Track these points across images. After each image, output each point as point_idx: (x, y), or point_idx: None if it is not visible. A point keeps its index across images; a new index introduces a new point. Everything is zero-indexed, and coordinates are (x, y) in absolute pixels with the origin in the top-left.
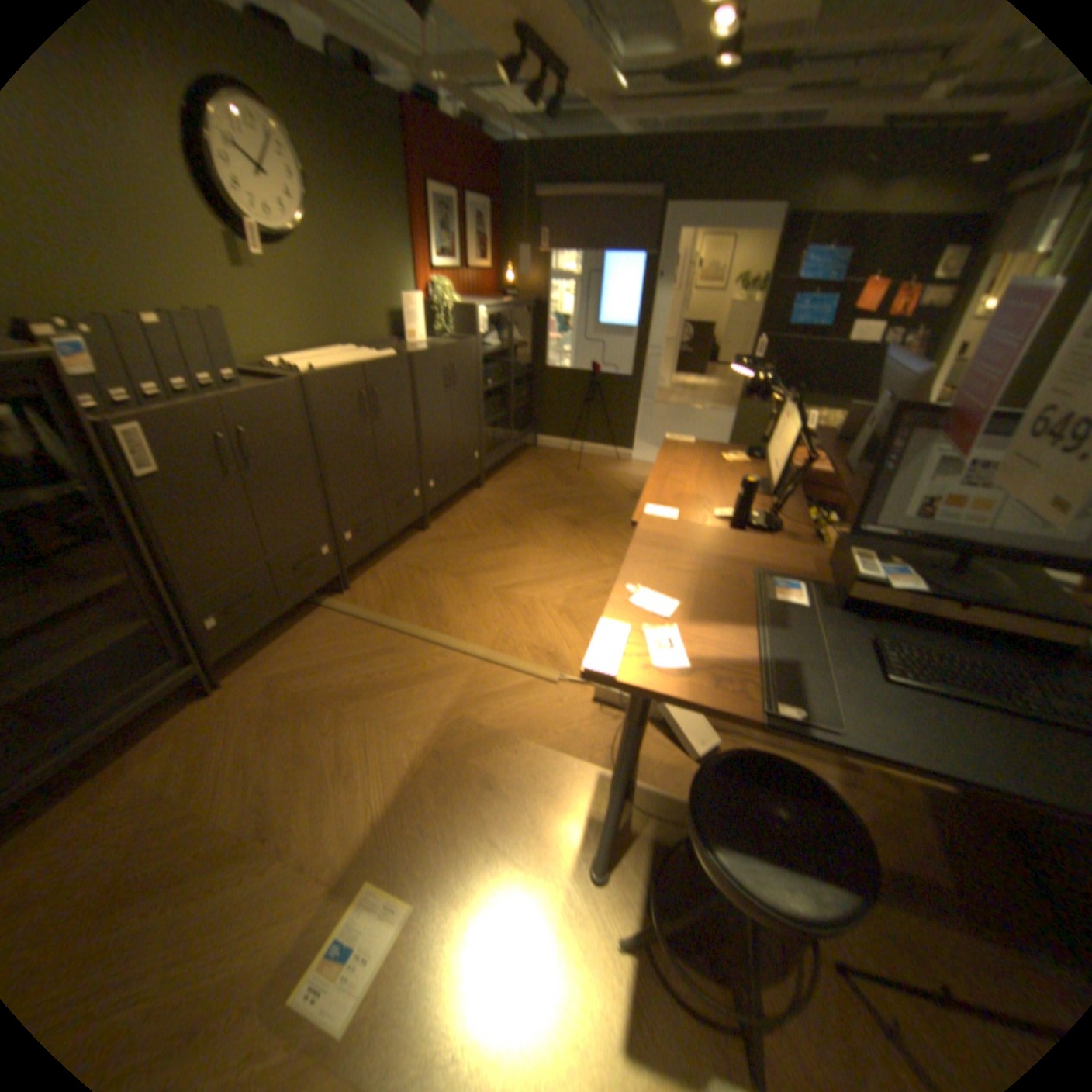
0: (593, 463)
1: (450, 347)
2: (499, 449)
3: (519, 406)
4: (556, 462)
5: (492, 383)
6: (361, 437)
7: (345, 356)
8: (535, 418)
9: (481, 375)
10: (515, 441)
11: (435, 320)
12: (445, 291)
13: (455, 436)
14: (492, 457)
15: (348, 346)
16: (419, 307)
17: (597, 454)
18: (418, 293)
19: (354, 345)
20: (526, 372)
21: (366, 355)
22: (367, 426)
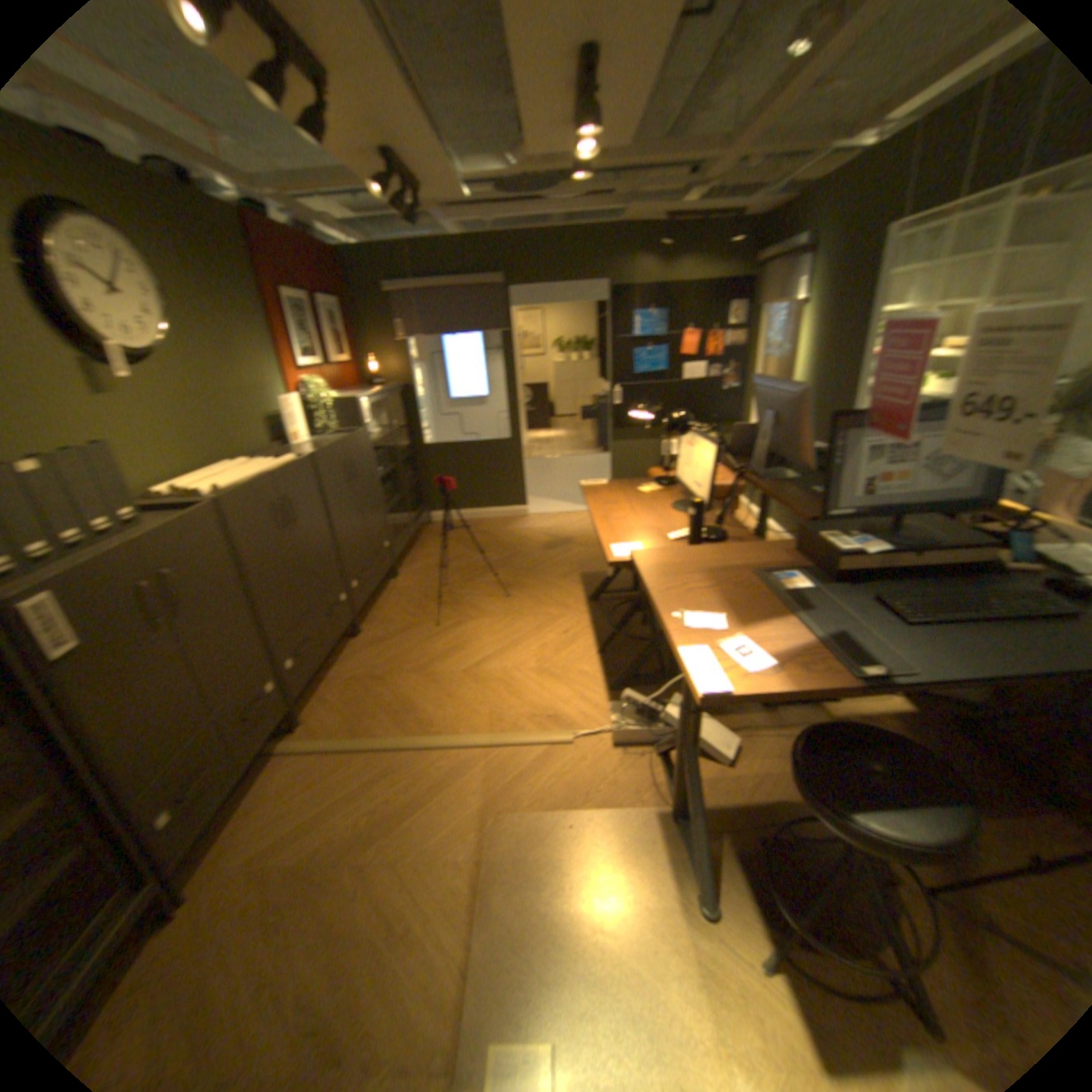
0: (493, 527)
1: (343, 442)
2: (402, 534)
3: (407, 488)
4: (457, 534)
5: (381, 471)
6: (282, 552)
7: (243, 470)
8: (424, 496)
9: (373, 464)
10: (413, 523)
11: (313, 419)
12: (318, 389)
13: (363, 530)
14: (397, 543)
15: (237, 460)
16: (295, 408)
17: (492, 517)
18: (292, 395)
19: (237, 458)
20: (407, 454)
21: (266, 465)
22: (284, 539)
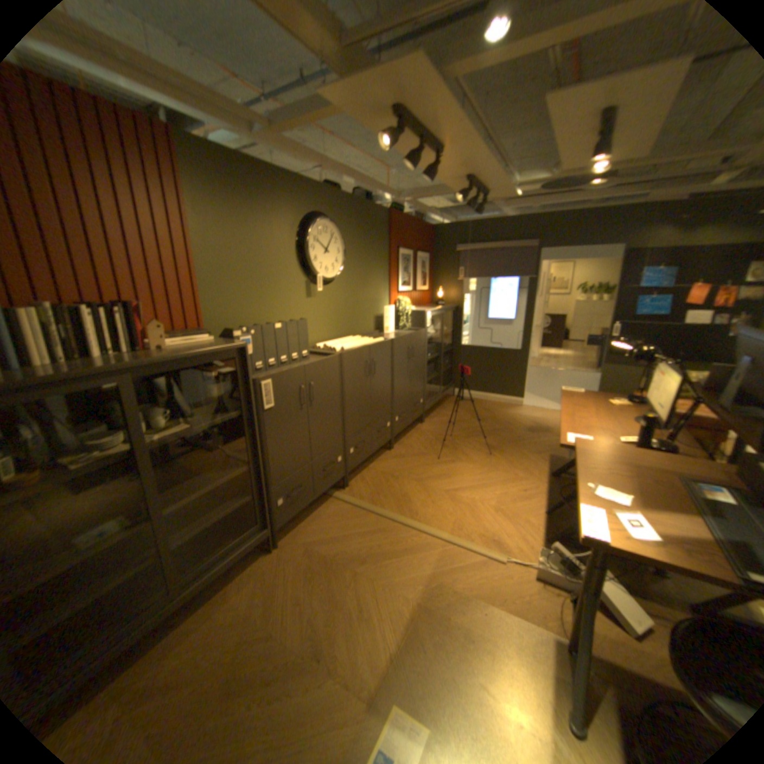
0: (495, 408)
1: (411, 336)
2: (433, 397)
3: (444, 370)
4: (469, 406)
5: (430, 357)
6: (364, 389)
7: (358, 343)
8: (453, 378)
9: (426, 352)
10: (442, 392)
11: (399, 321)
12: (406, 305)
13: (410, 389)
14: (429, 403)
15: (357, 337)
16: (392, 314)
17: (497, 401)
18: (392, 307)
19: (357, 336)
20: (449, 349)
21: (369, 342)
22: (368, 382)
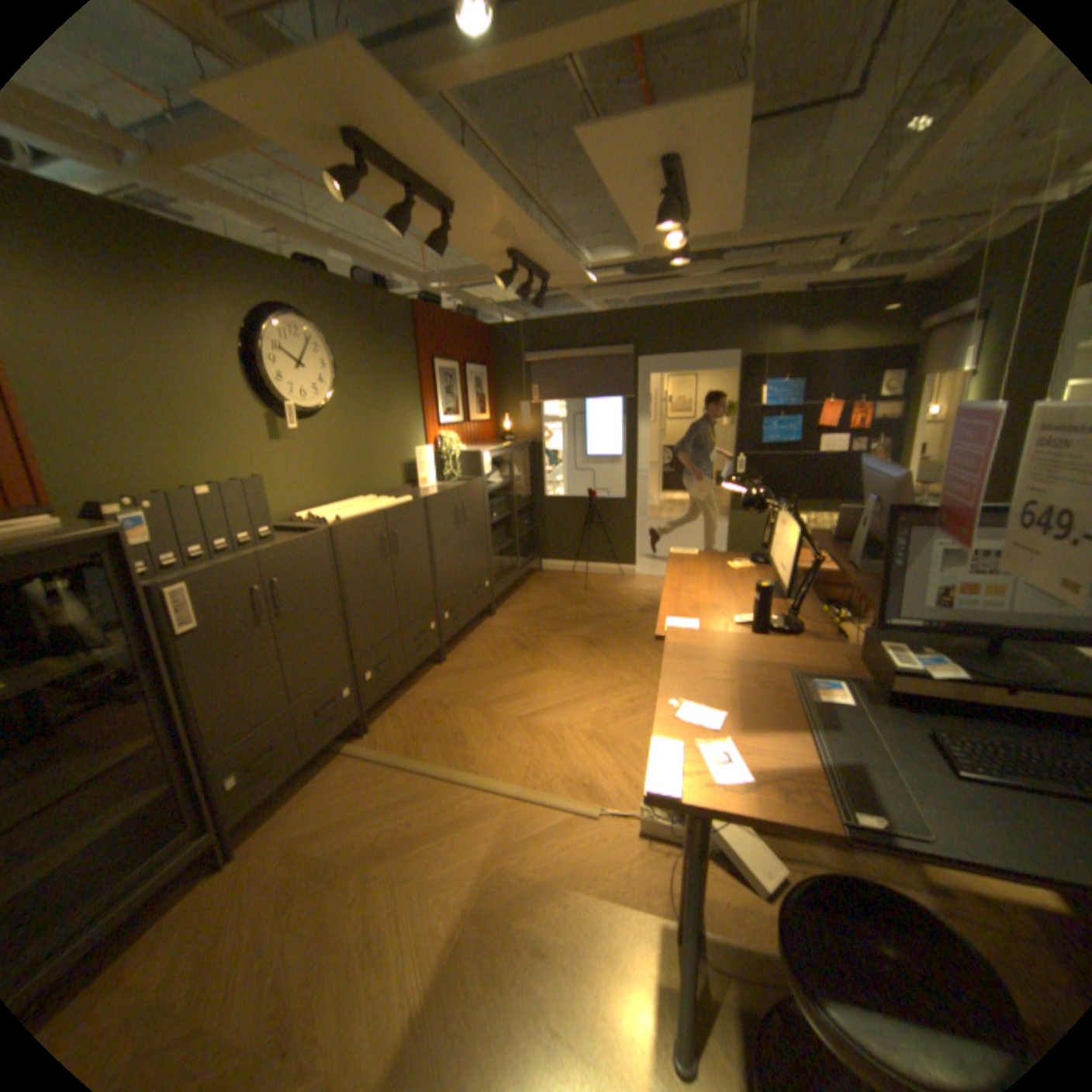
0: (599, 582)
1: (461, 489)
2: (509, 577)
3: (524, 535)
4: (563, 584)
5: (498, 518)
6: (384, 578)
7: (369, 506)
8: (539, 545)
9: (489, 511)
10: (523, 568)
11: (446, 468)
12: (453, 443)
13: (468, 568)
14: (502, 585)
15: (370, 498)
16: (431, 458)
17: (601, 573)
18: (430, 447)
19: (374, 496)
20: (528, 505)
21: (388, 503)
22: (389, 566)
